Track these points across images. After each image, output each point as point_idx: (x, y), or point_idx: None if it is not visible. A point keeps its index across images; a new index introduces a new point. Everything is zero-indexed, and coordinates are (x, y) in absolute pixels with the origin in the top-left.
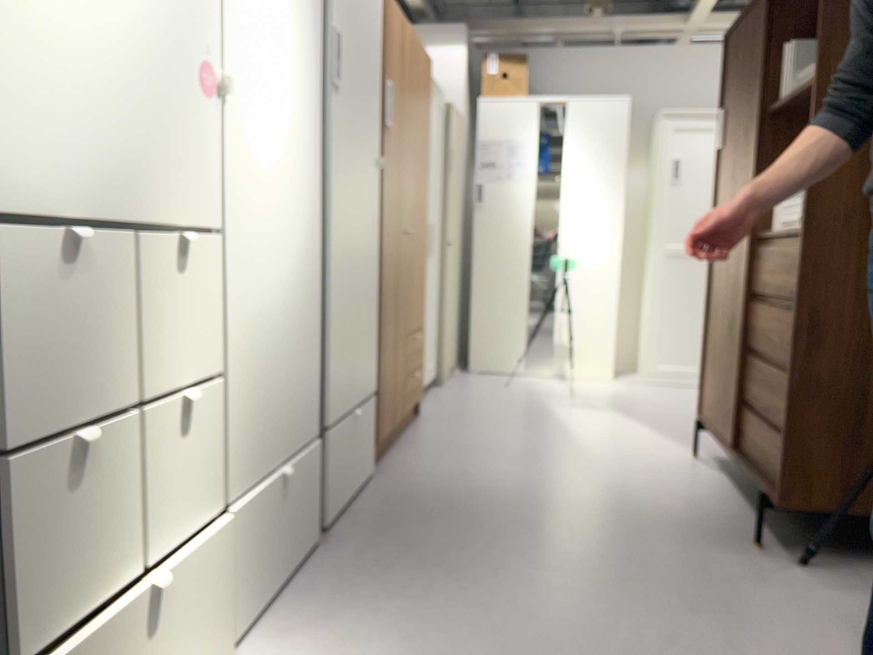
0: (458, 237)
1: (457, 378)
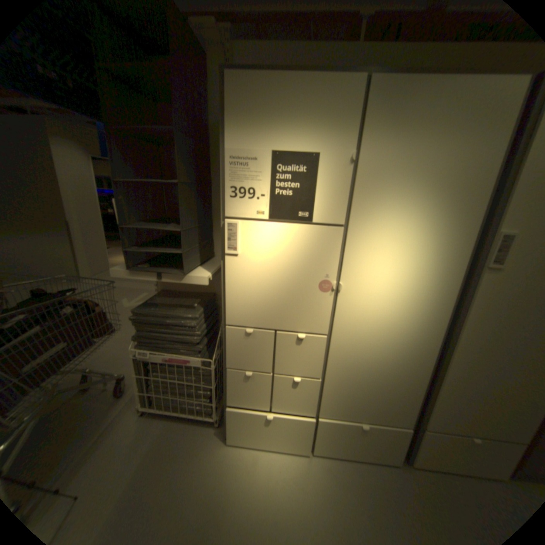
0: None
1: None
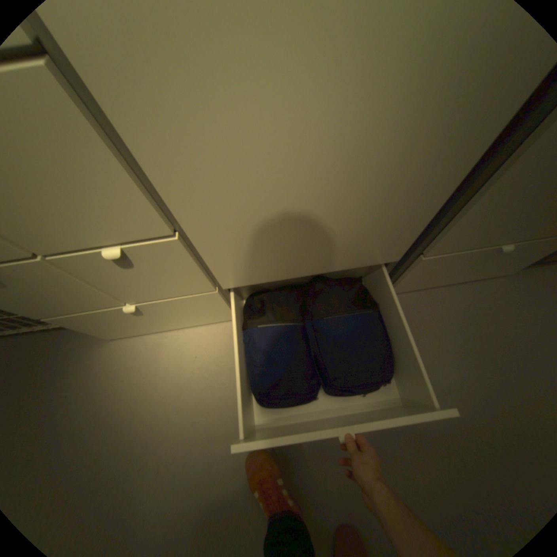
0: None
1: None
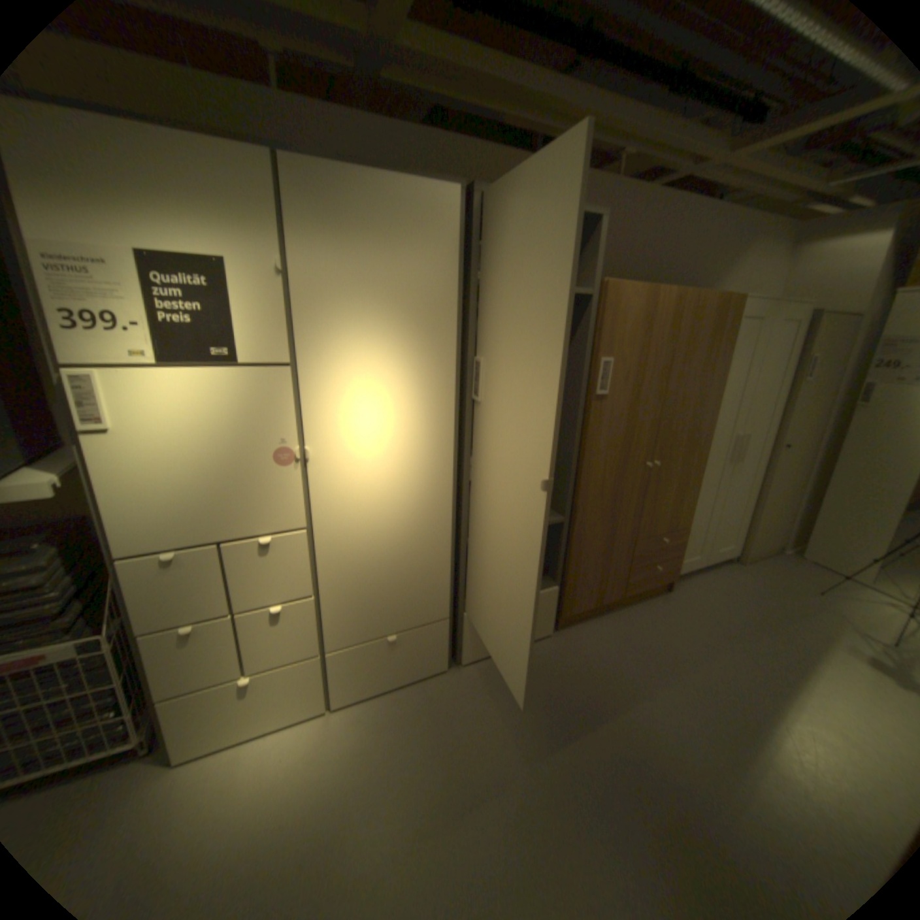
0: (820, 436)
1: (779, 562)
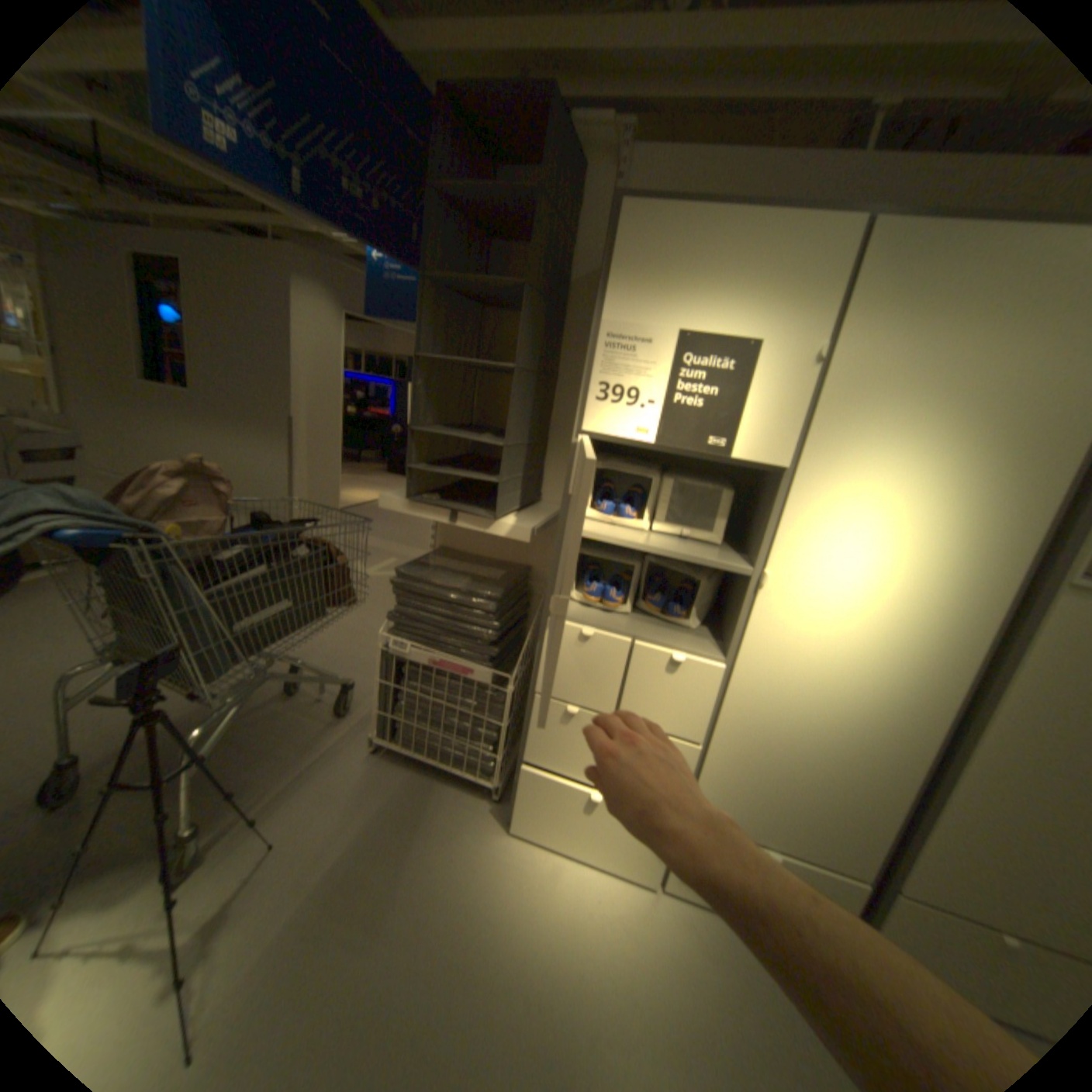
0: None
1: None
